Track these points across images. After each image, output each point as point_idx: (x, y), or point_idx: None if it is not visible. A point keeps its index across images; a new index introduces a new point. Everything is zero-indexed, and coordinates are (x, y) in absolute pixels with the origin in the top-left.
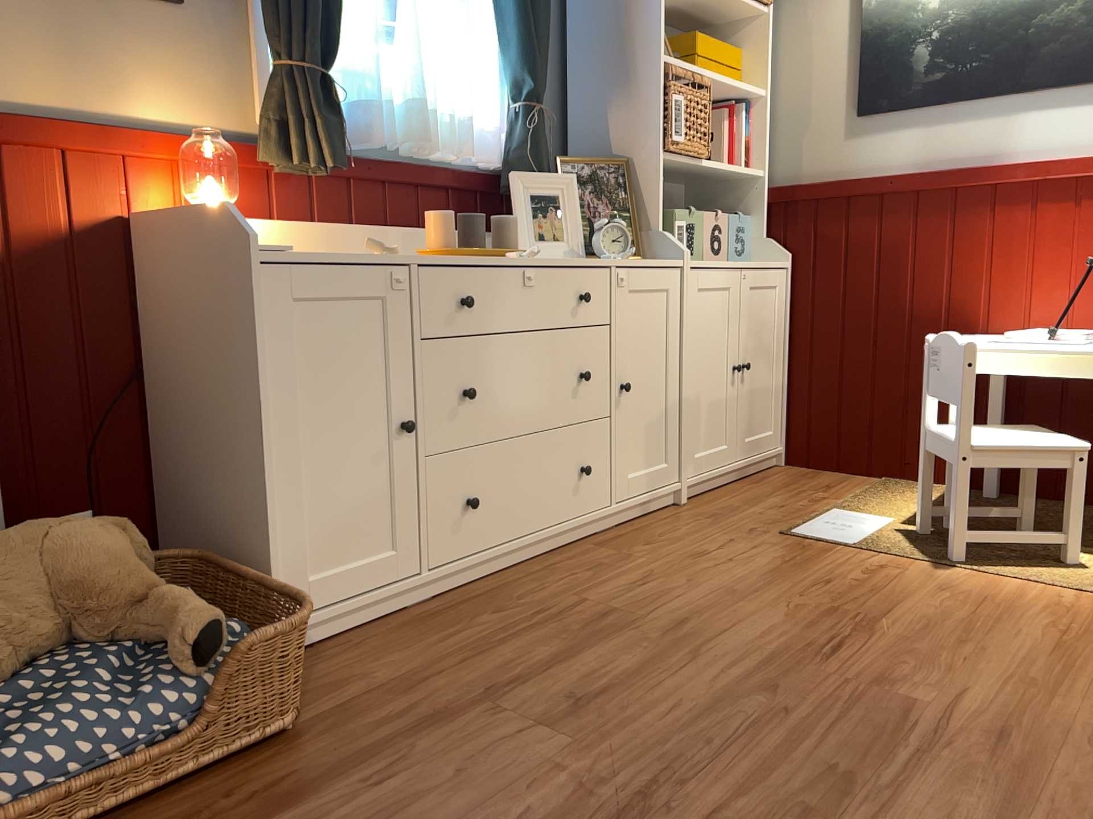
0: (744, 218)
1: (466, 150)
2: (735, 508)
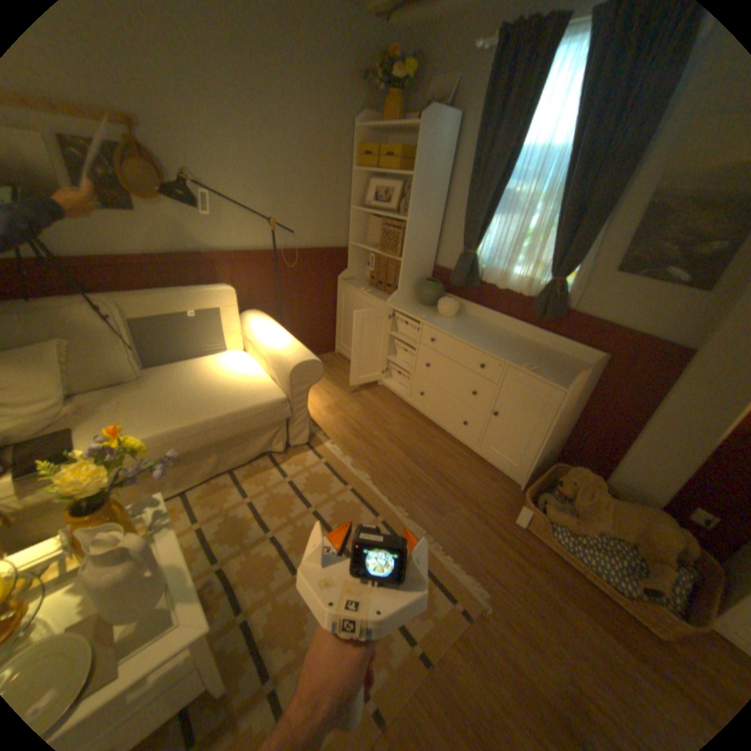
0: None
1: None
2: None
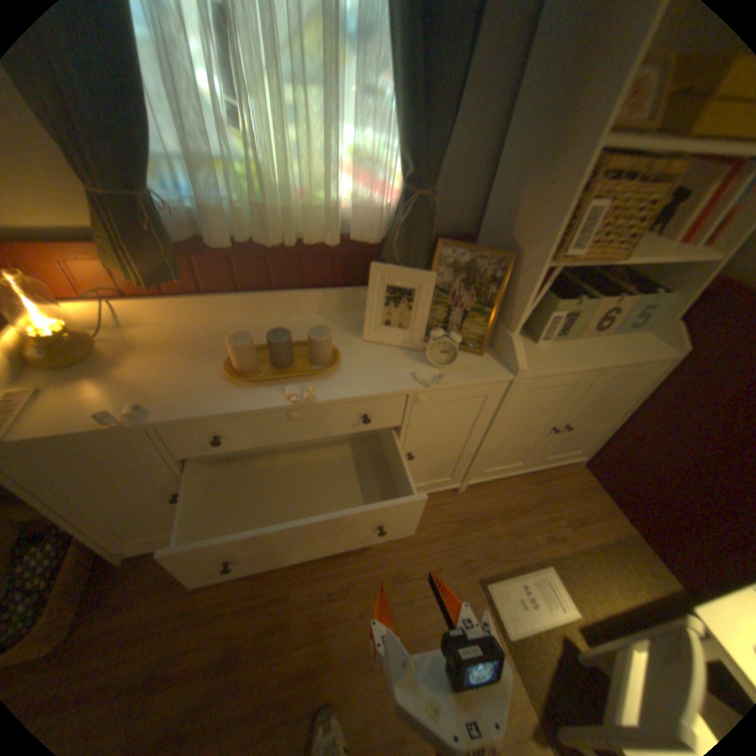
0: (669, 291)
1: (328, 241)
2: (487, 519)
